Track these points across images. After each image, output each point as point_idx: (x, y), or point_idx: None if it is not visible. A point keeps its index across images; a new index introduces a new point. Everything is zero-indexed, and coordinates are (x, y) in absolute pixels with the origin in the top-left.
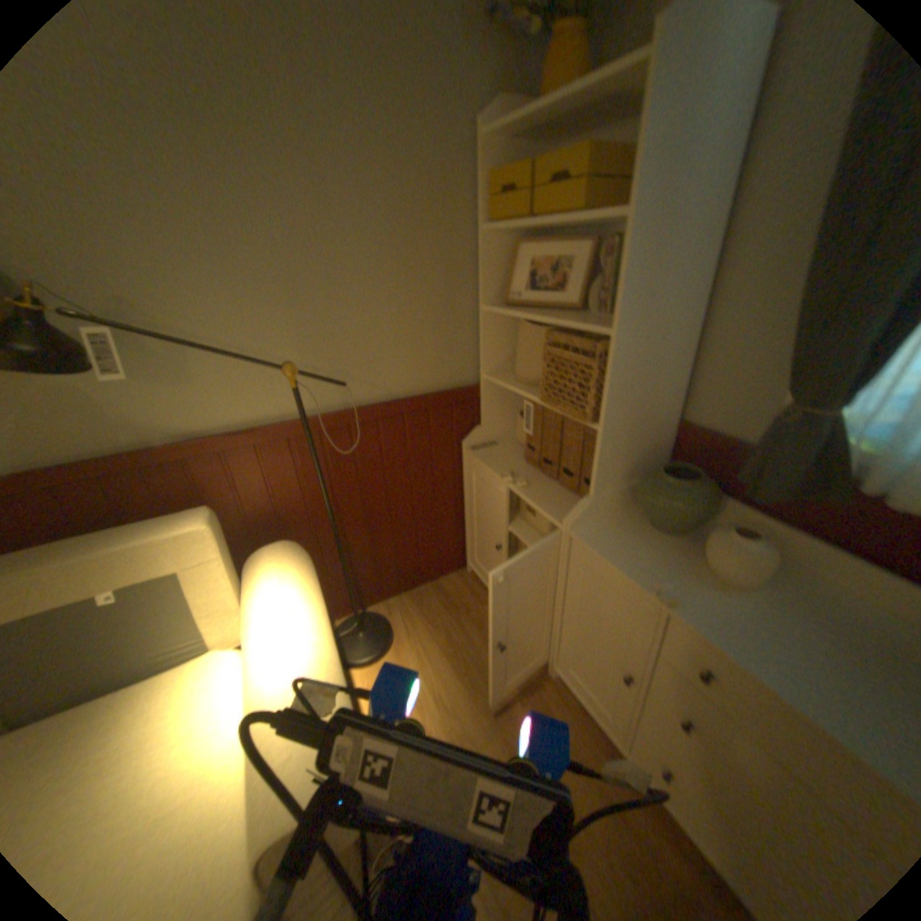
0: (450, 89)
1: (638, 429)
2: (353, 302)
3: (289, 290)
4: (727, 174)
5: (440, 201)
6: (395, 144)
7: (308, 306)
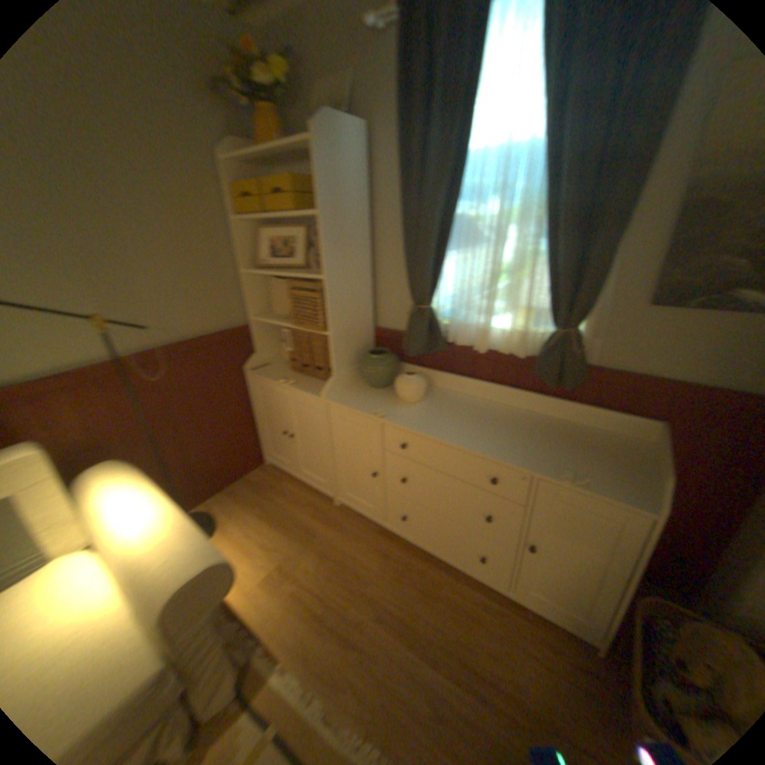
0: (189, 129)
1: (349, 333)
2: (137, 269)
3: (79, 262)
4: (361, 195)
5: (195, 200)
6: (153, 161)
7: (98, 273)
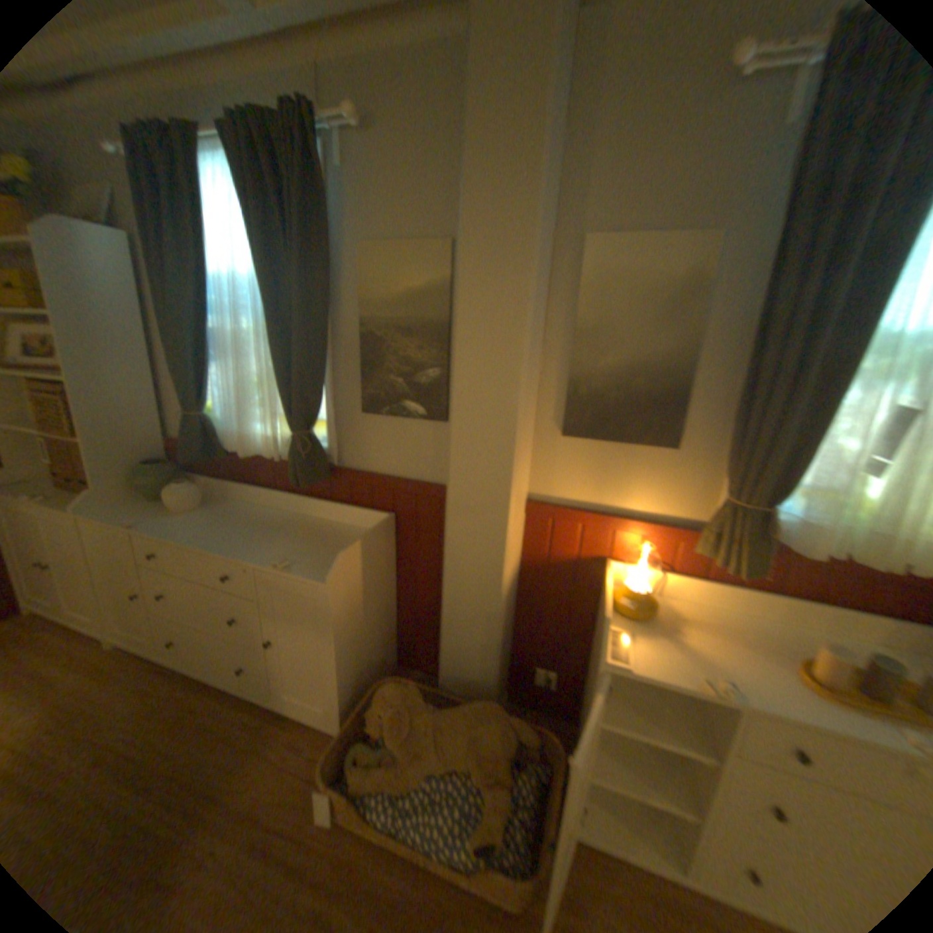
0: None
1: (118, 443)
2: None
3: None
4: (126, 303)
5: None
6: None
7: None
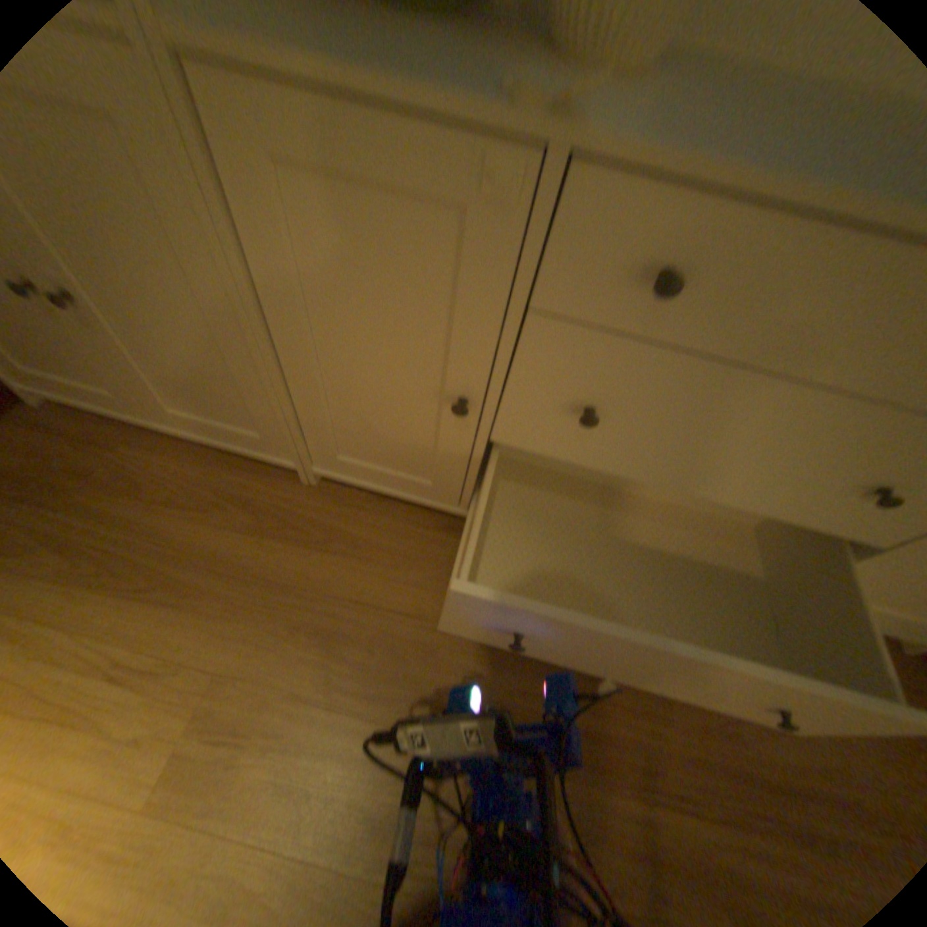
0: None
1: None
2: None
3: None
4: None
5: None
6: None
7: None
